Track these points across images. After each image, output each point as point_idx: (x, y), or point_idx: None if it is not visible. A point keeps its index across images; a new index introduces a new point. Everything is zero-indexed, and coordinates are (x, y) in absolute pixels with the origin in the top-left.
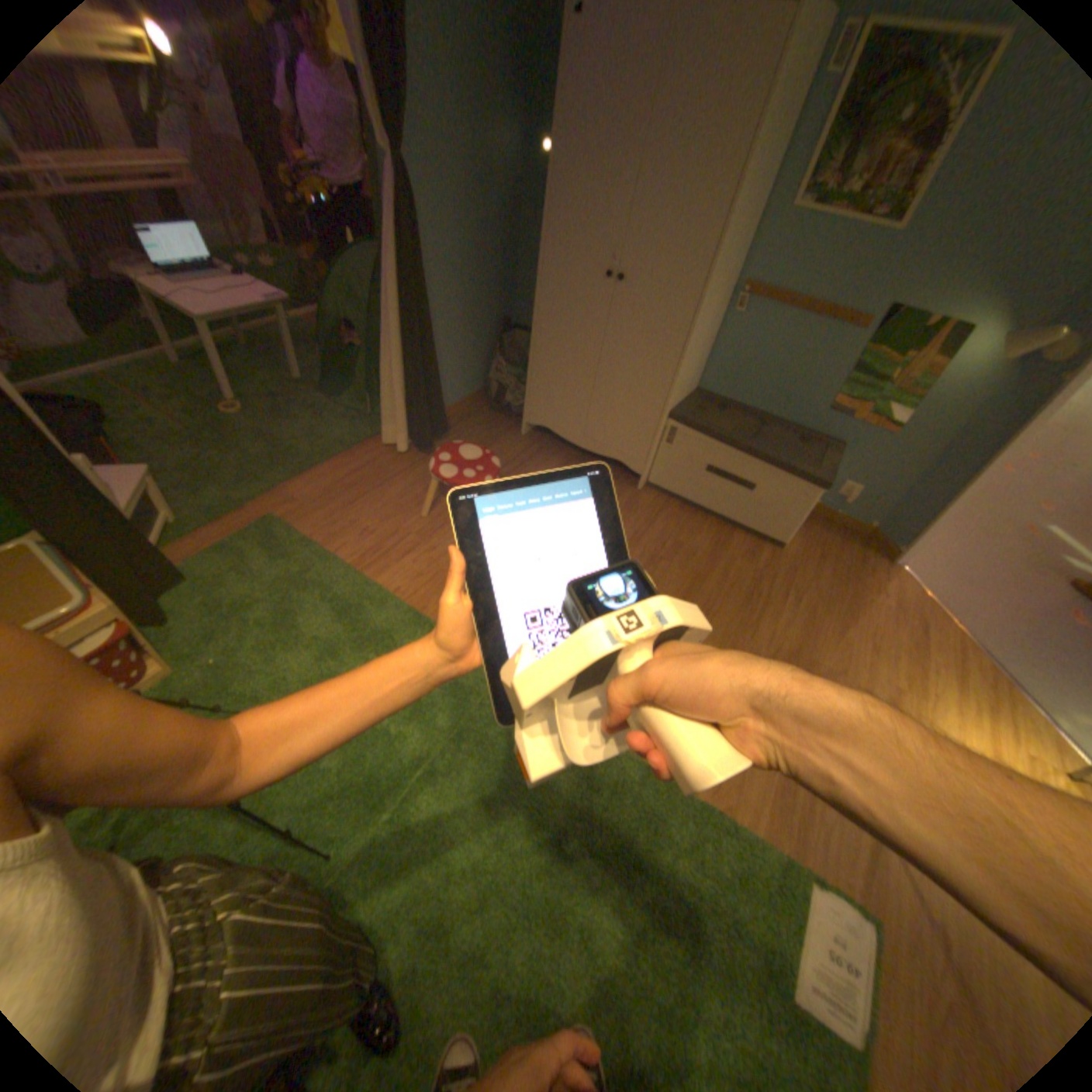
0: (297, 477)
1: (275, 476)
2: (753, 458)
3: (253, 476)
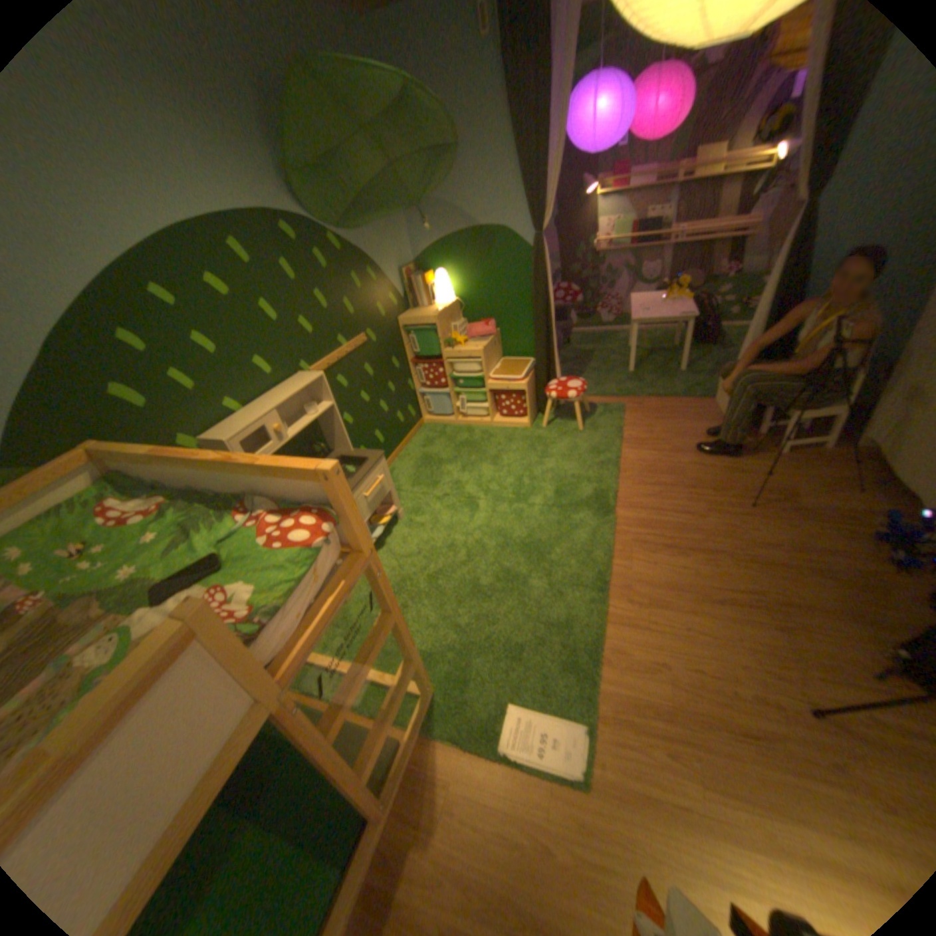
0: (657, 397)
1: (648, 392)
2: None
3: (639, 388)
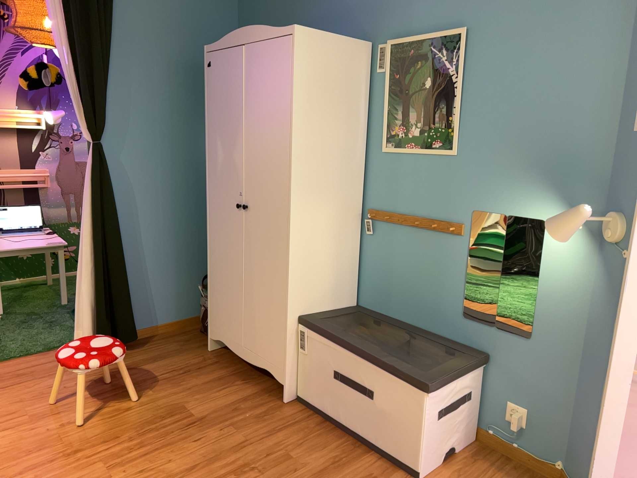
0: None
1: None
2: (360, 358)
3: None
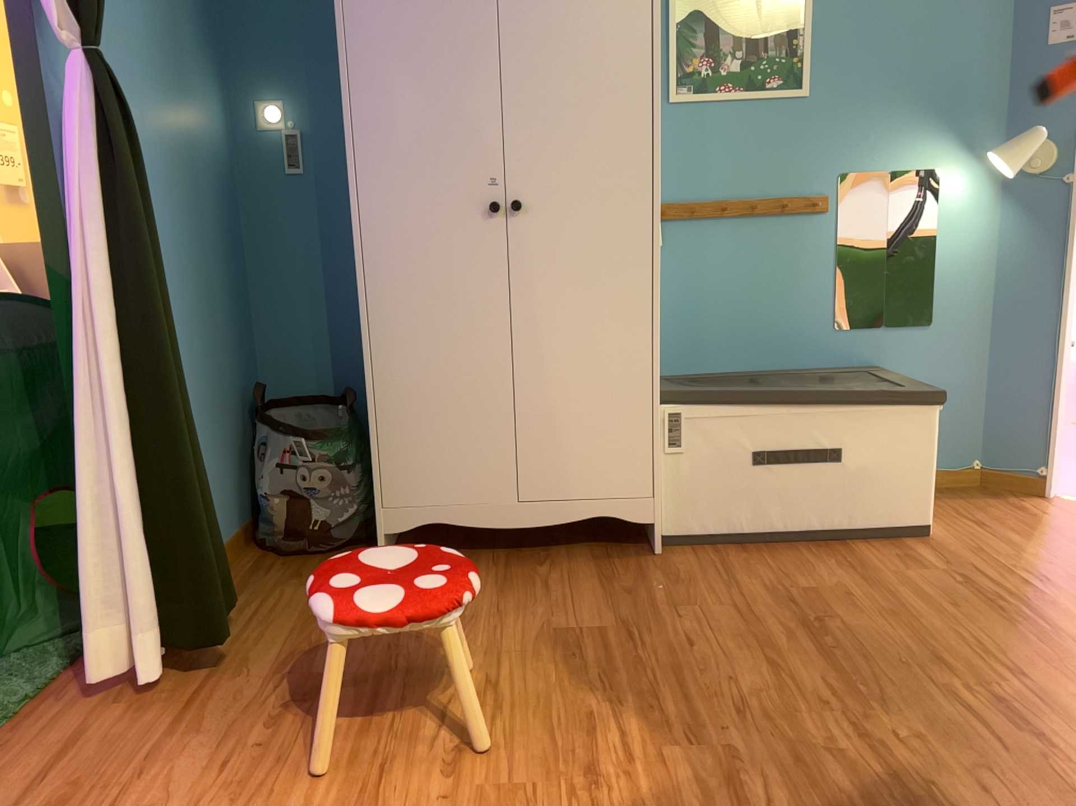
0: None
1: None
2: (816, 404)
3: None
